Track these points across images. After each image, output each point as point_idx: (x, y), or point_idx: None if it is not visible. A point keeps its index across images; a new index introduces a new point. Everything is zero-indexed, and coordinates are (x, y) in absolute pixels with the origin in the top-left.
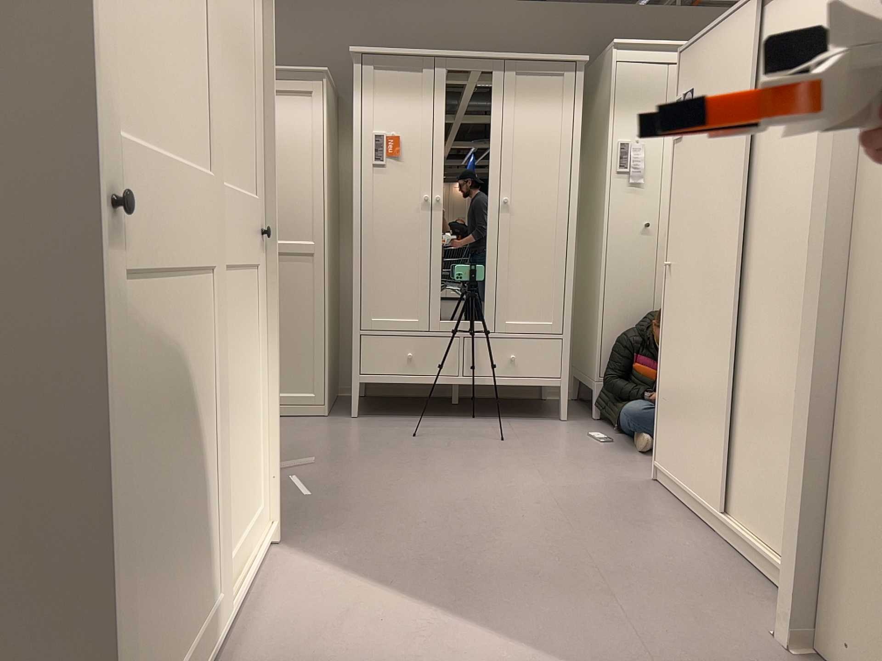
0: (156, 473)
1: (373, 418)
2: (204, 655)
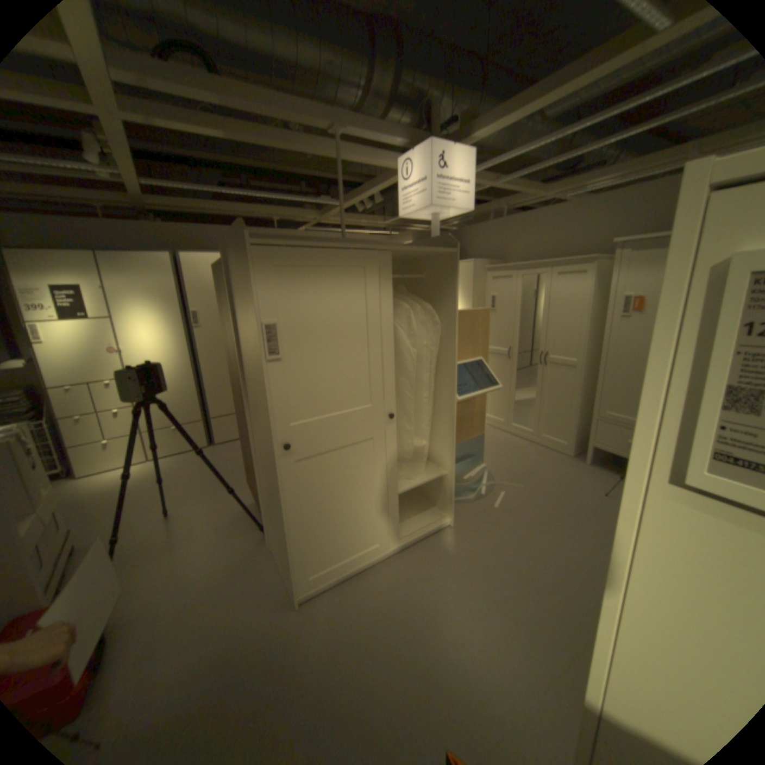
0: (329, 507)
1: (600, 469)
2: (365, 560)
